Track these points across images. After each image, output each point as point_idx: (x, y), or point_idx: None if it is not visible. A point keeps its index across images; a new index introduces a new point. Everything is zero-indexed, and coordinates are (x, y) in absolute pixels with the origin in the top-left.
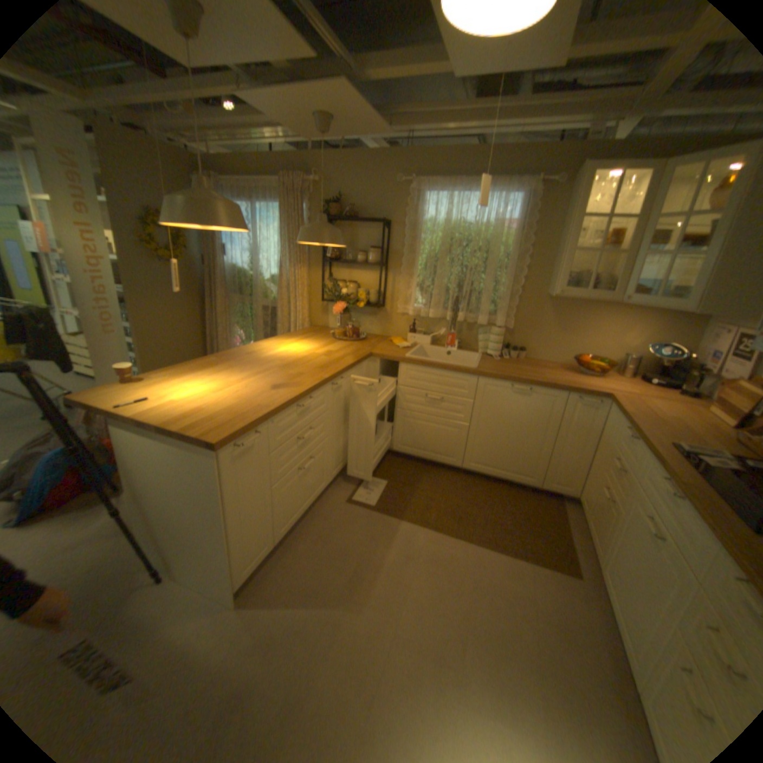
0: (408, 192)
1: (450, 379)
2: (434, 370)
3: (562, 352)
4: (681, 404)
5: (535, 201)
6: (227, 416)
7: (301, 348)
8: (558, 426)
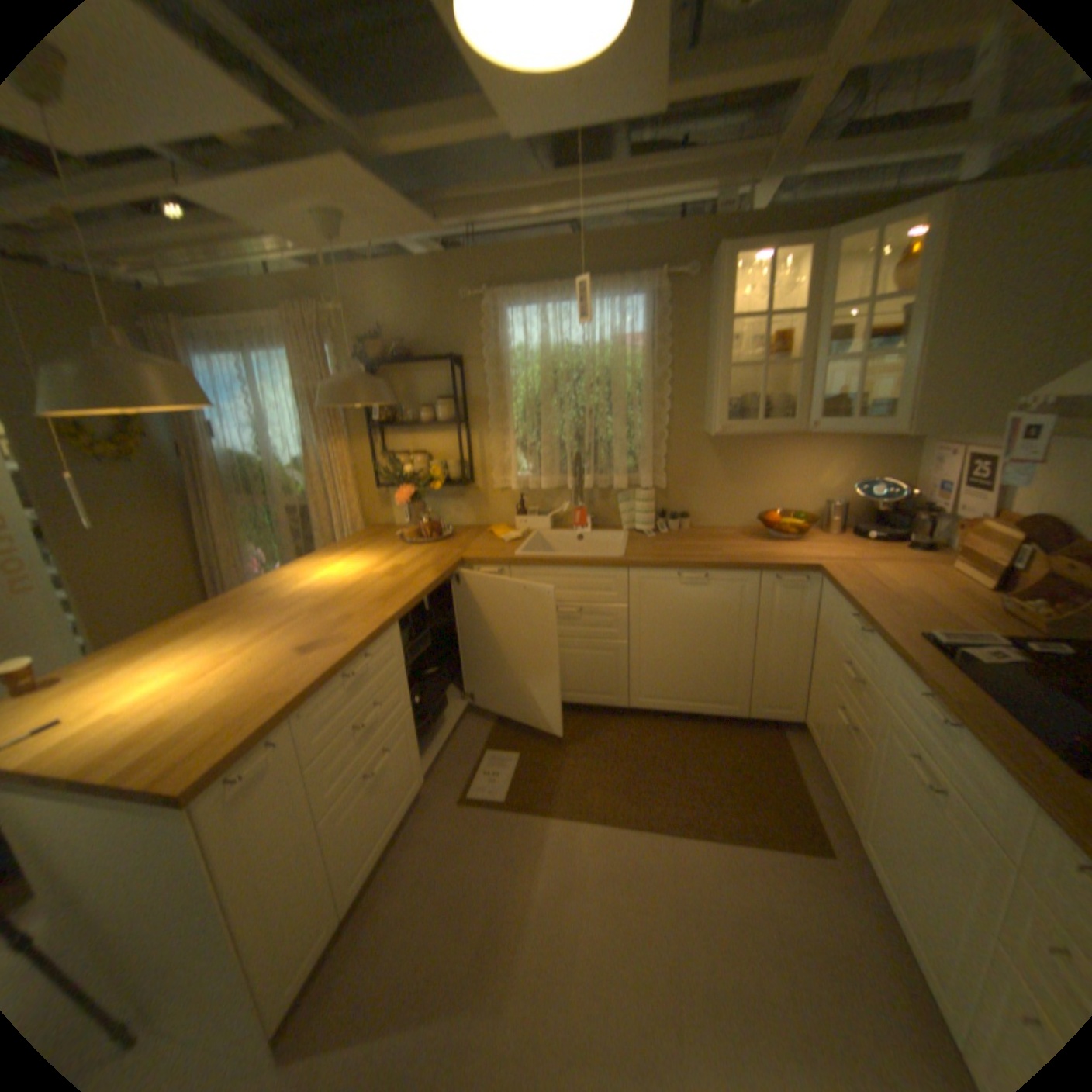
0: (479, 313)
1: (587, 580)
2: (560, 571)
3: (739, 512)
4: (915, 565)
5: (662, 306)
6: (208, 731)
7: (348, 572)
8: (755, 624)
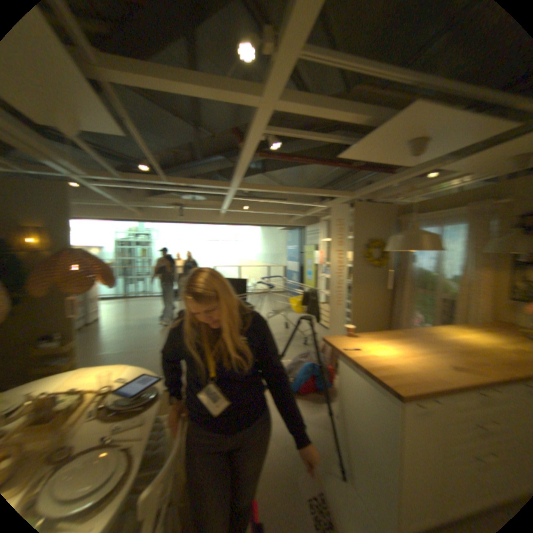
0: None
1: None
2: None
3: None
4: None
5: None
6: (414, 379)
7: (483, 340)
8: None
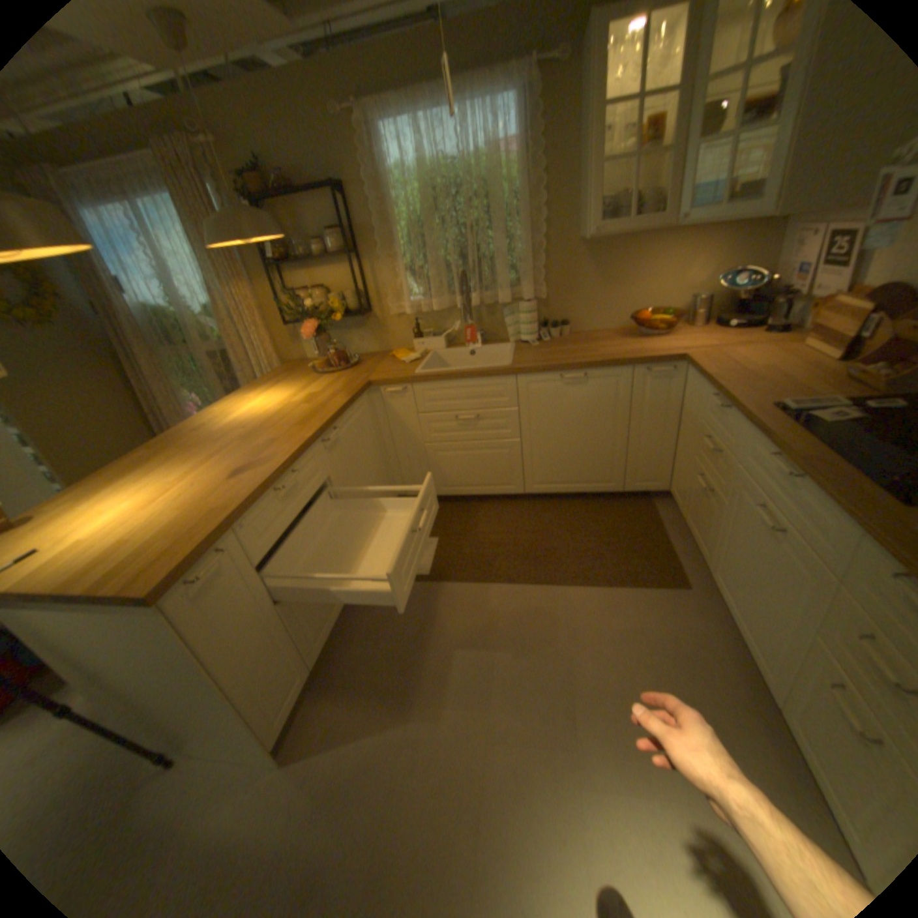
0: (351, 129)
1: (481, 388)
2: (456, 383)
3: (614, 314)
4: (769, 345)
5: (534, 101)
6: (162, 543)
7: (269, 402)
8: (628, 413)
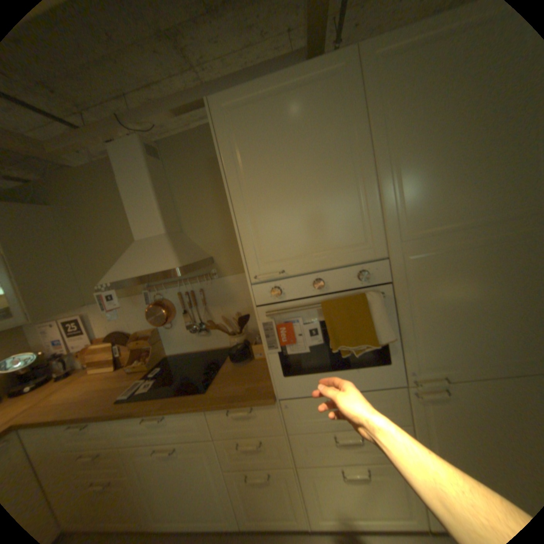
0: None
1: None
2: None
3: None
4: (69, 385)
5: None
6: None
7: None
8: None
